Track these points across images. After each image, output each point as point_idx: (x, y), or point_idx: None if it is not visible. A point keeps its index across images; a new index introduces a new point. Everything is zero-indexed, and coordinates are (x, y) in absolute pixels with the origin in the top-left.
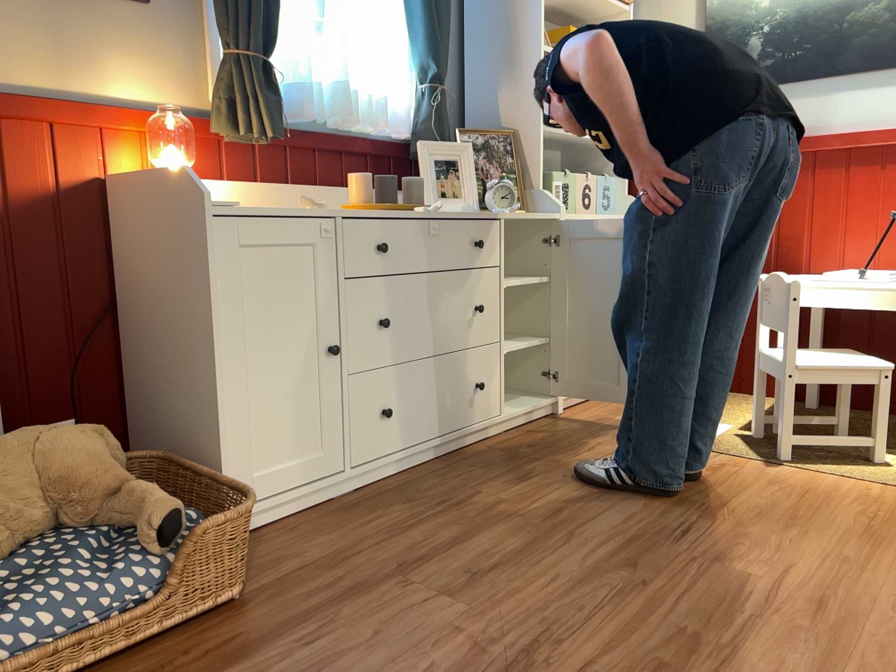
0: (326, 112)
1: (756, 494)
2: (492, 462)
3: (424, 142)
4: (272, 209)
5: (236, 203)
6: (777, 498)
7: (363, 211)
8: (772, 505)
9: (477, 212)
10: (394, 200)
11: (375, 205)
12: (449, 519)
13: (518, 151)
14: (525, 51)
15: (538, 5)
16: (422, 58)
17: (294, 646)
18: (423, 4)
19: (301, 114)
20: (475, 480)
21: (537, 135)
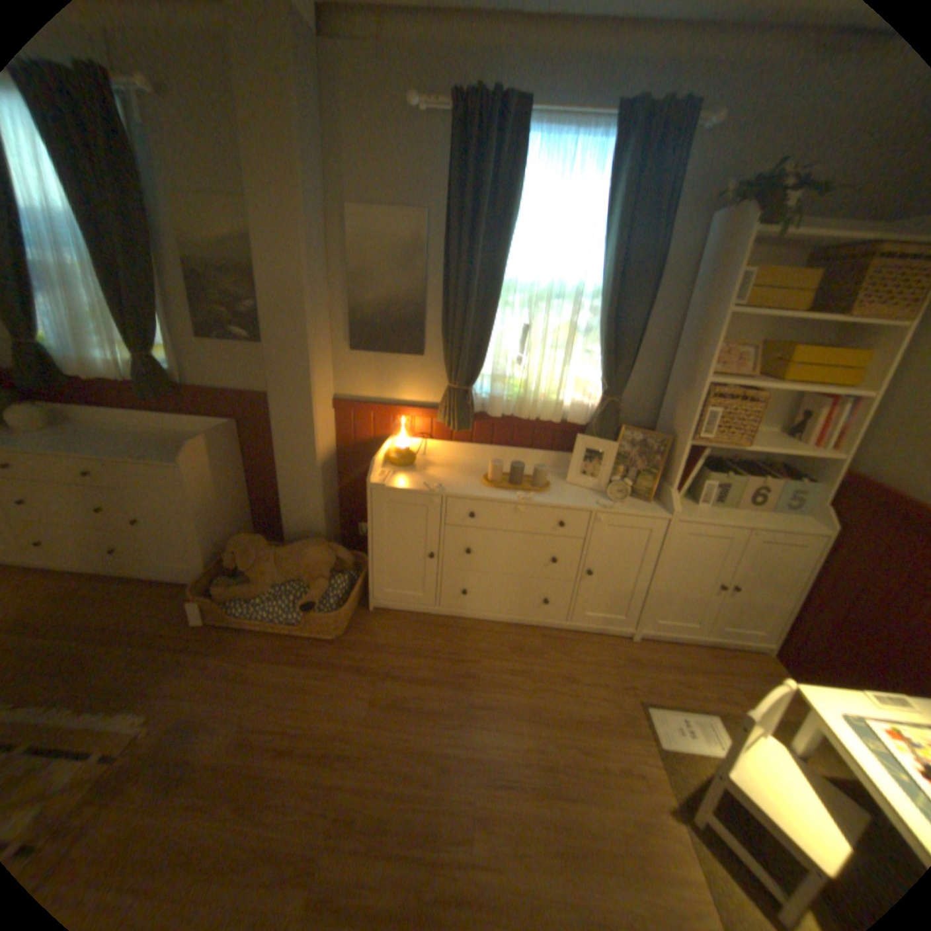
0: (515, 410)
1: (604, 820)
2: (523, 648)
3: (589, 433)
4: (413, 485)
5: (385, 484)
6: (608, 839)
7: (476, 490)
8: (593, 837)
9: (573, 503)
10: (516, 481)
11: (491, 486)
12: (440, 667)
13: (672, 453)
14: (698, 379)
15: (715, 344)
16: (601, 377)
17: (314, 676)
18: (604, 343)
19: (491, 414)
20: (494, 654)
21: (684, 449)
